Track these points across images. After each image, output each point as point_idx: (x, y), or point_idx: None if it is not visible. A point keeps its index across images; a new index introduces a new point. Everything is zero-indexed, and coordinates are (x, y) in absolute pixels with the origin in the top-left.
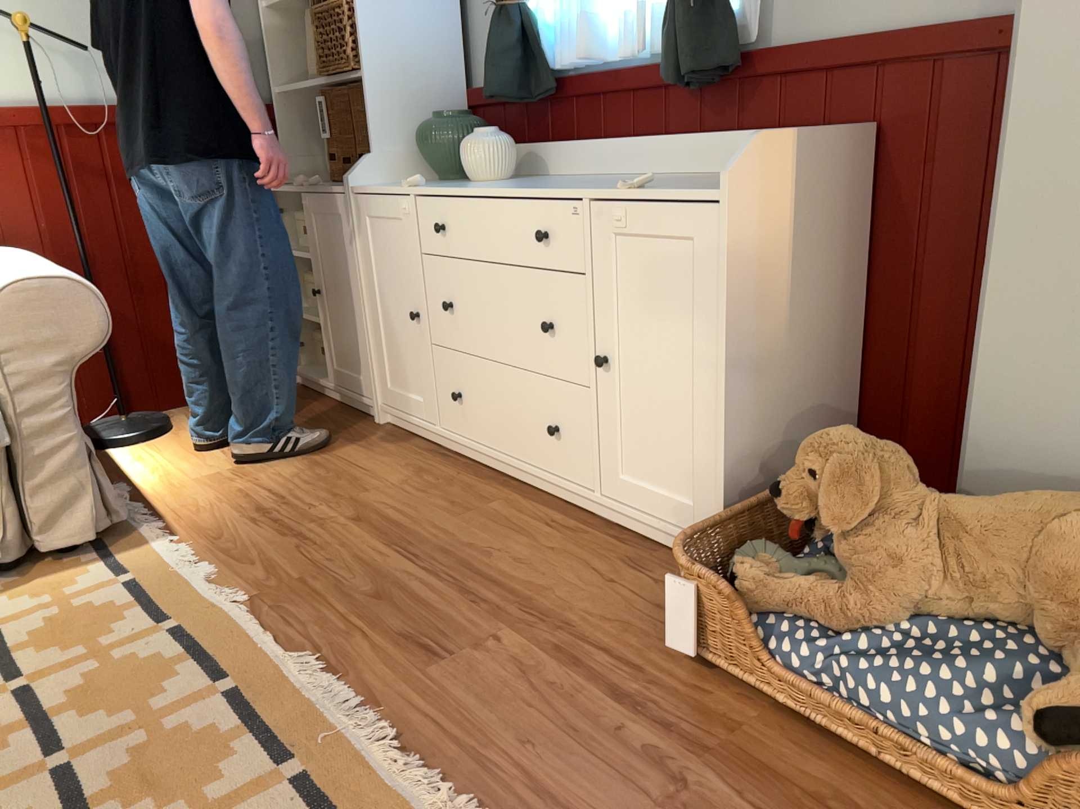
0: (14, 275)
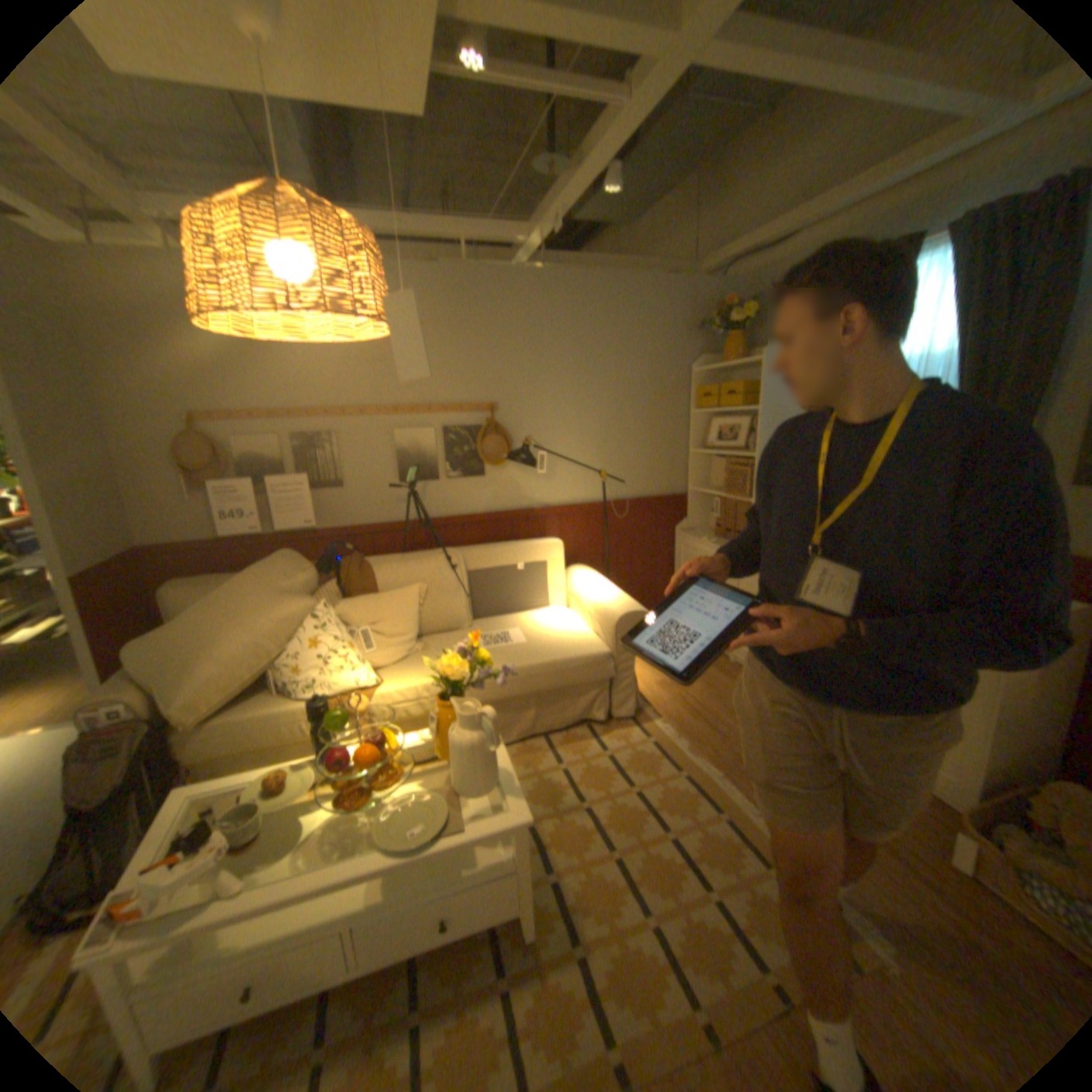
0: (617, 604)
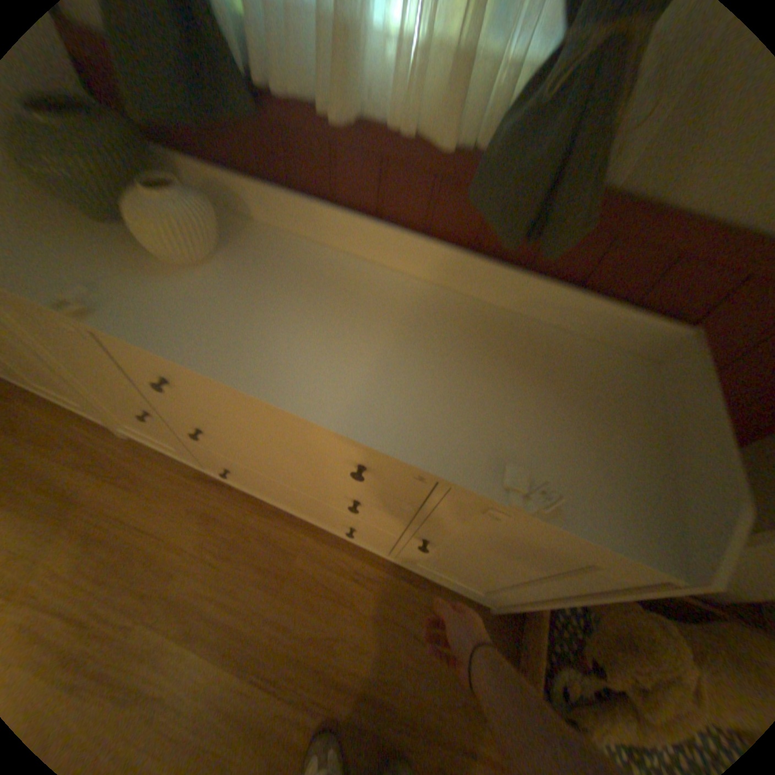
0: None
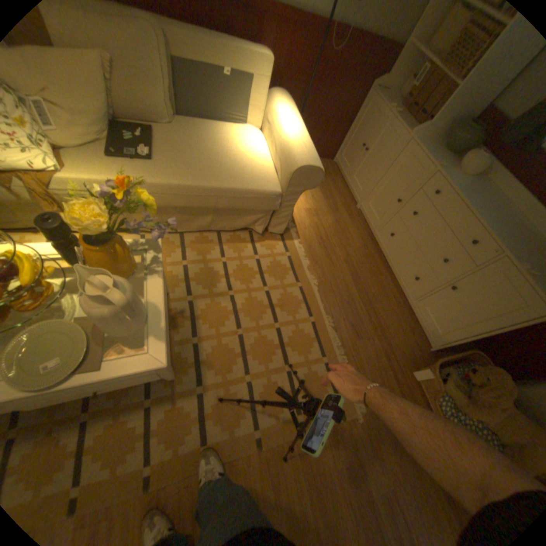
0: (302, 154)
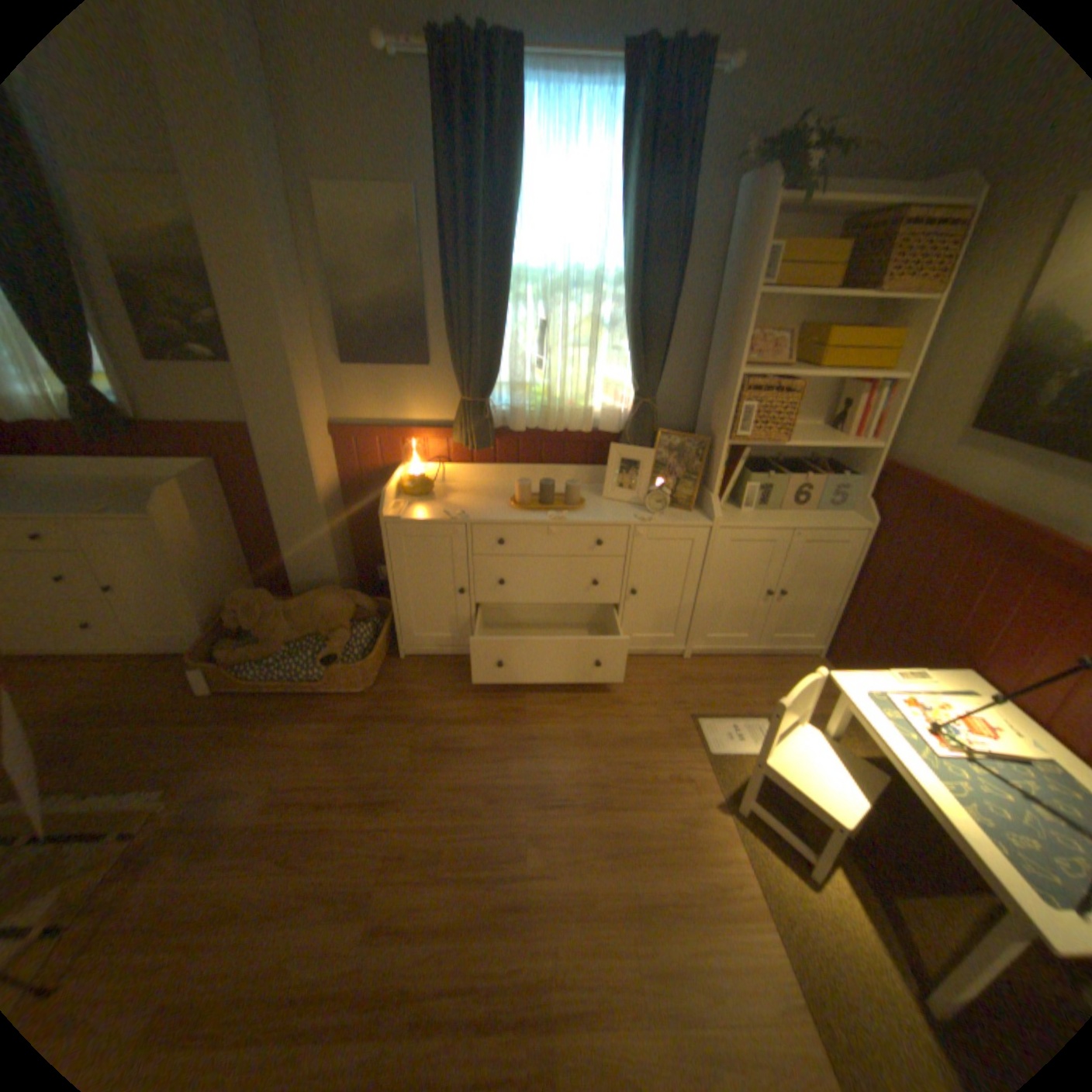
0: None
